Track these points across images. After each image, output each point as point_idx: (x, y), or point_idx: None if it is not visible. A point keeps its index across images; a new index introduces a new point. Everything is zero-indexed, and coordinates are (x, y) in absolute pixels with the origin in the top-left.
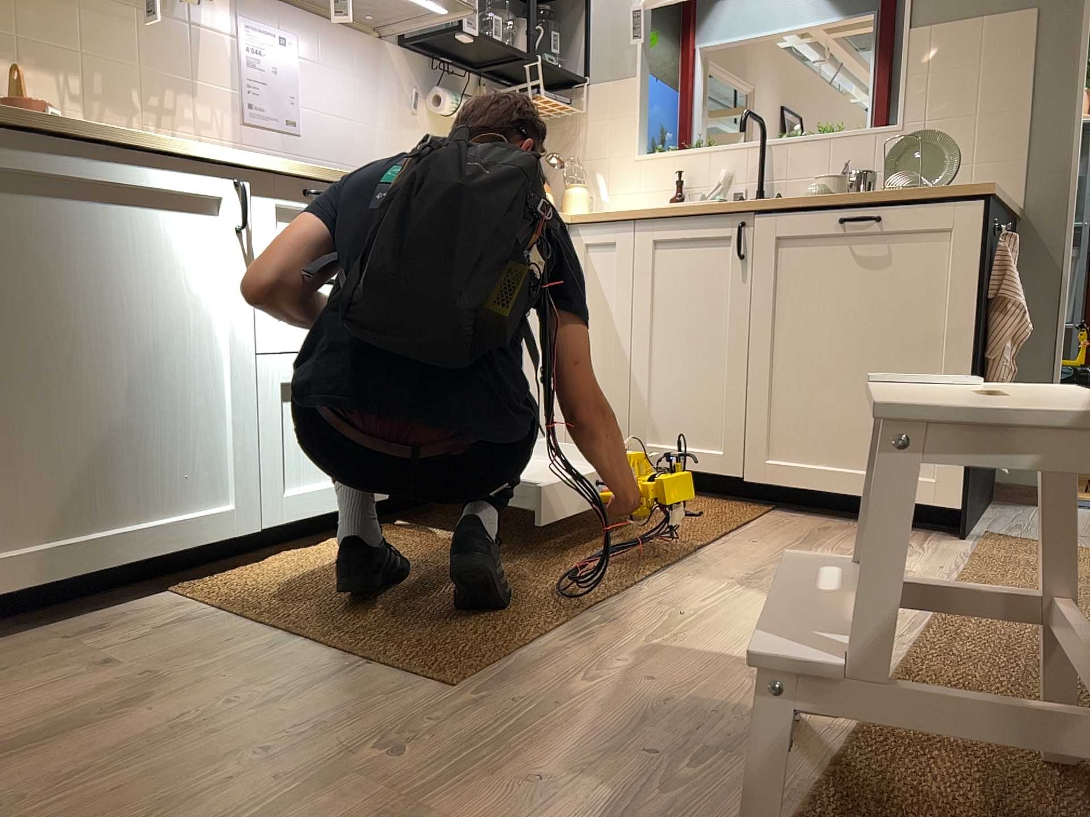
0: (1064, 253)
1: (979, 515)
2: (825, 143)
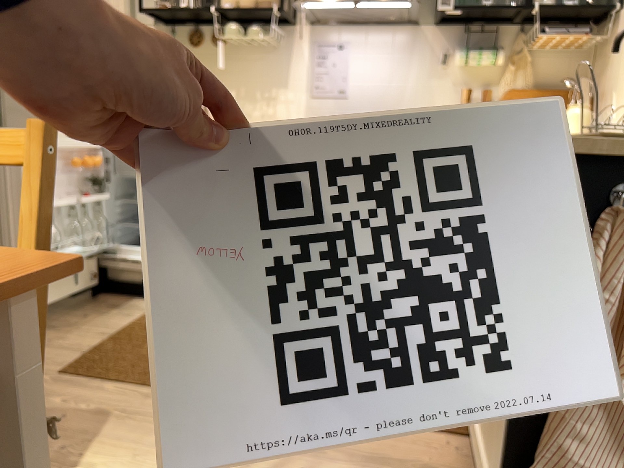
0: None
1: None
2: None
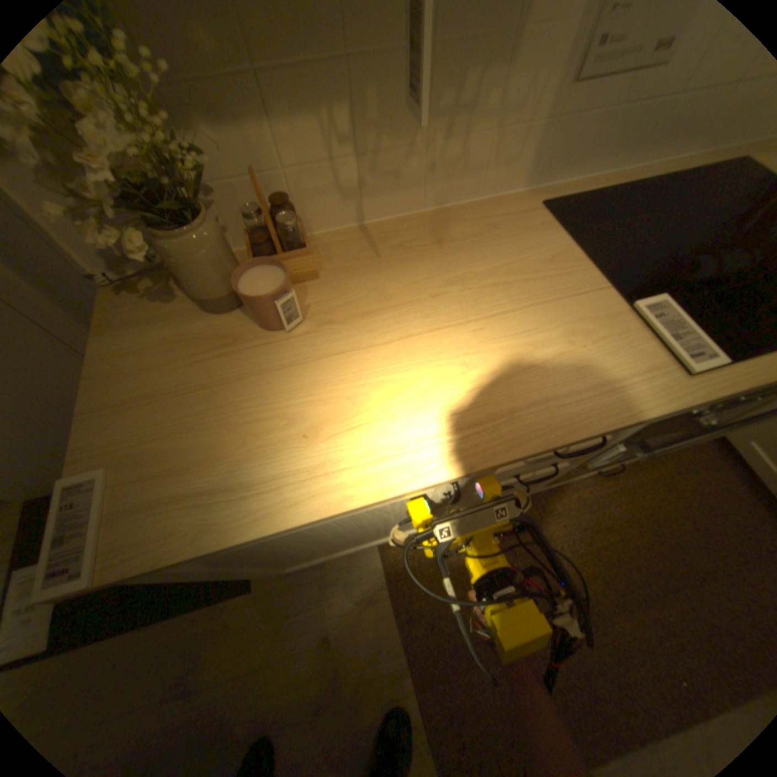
0: None
1: None
2: None
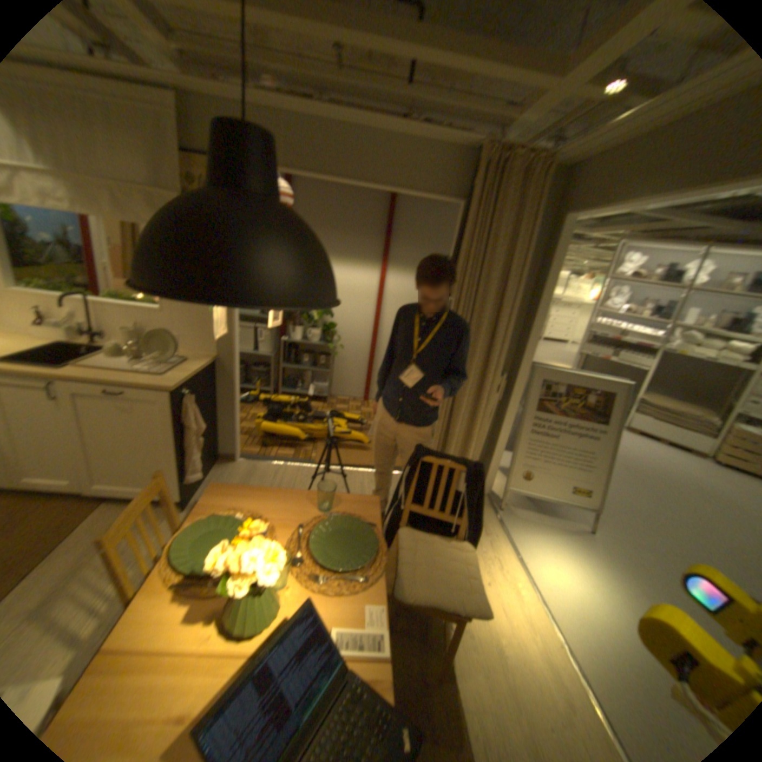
0: (233, 374)
1: (201, 483)
2: (123, 309)
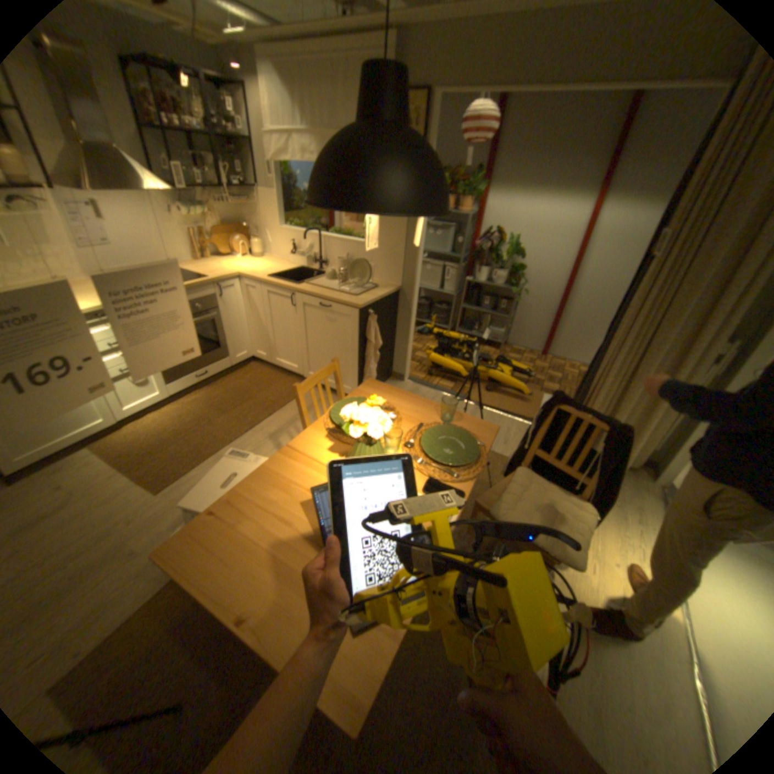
0: (412, 304)
1: None
2: (342, 241)
